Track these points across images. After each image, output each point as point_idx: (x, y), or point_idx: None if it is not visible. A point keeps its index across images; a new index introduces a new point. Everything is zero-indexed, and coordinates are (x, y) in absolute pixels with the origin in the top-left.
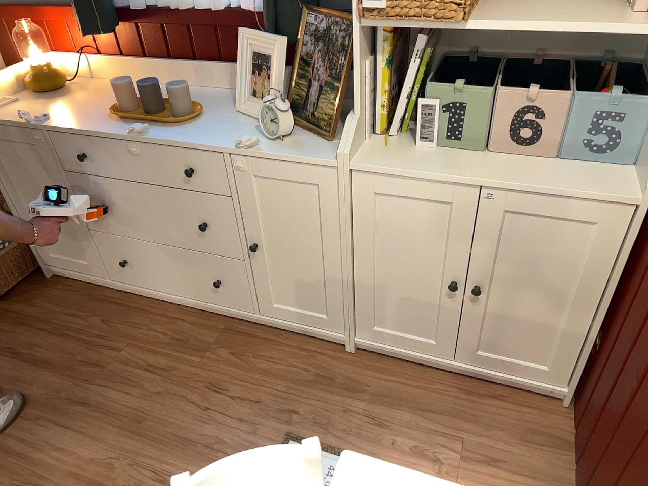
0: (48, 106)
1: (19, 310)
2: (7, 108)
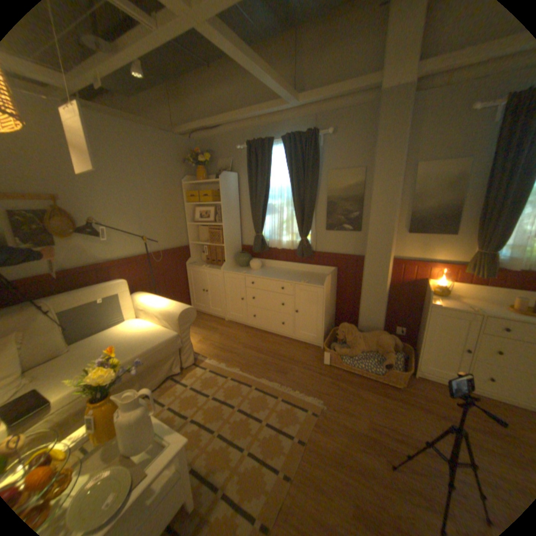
0: (457, 302)
1: (419, 394)
2: (438, 301)
